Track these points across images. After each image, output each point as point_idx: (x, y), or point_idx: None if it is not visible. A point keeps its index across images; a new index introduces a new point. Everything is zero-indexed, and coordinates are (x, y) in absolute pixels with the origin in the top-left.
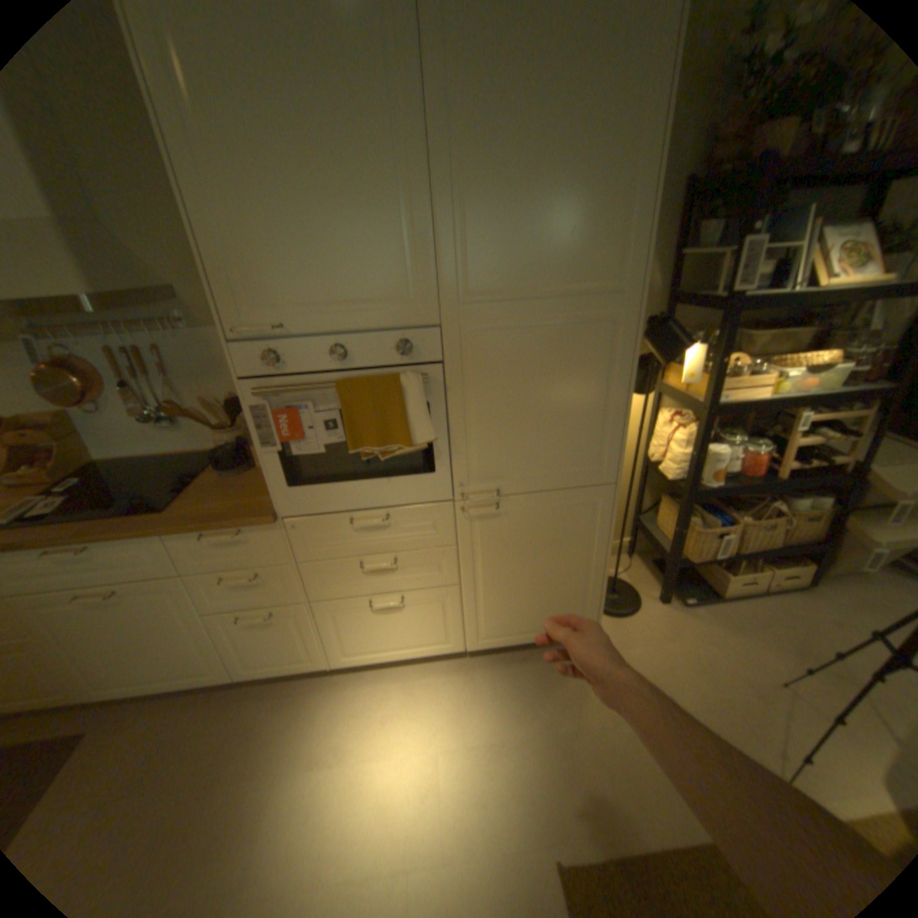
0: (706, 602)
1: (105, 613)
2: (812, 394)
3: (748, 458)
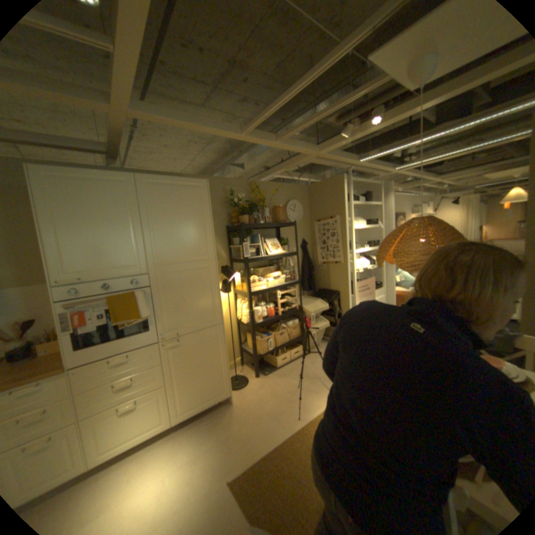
0: (271, 372)
1: None
2: (277, 286)
3: (268, 310)
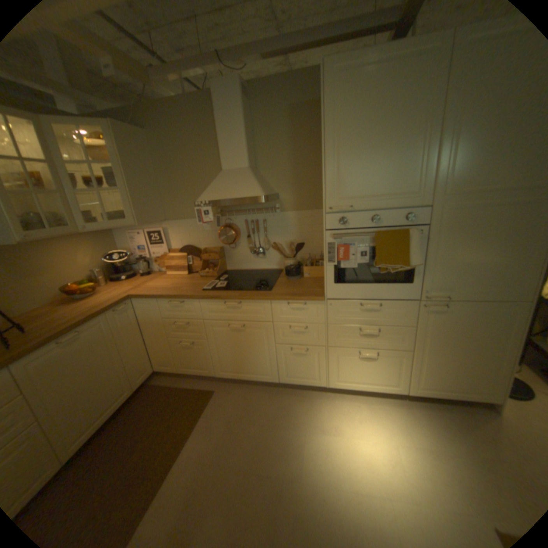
0: None
1: (238, 334)
2: None
3: None
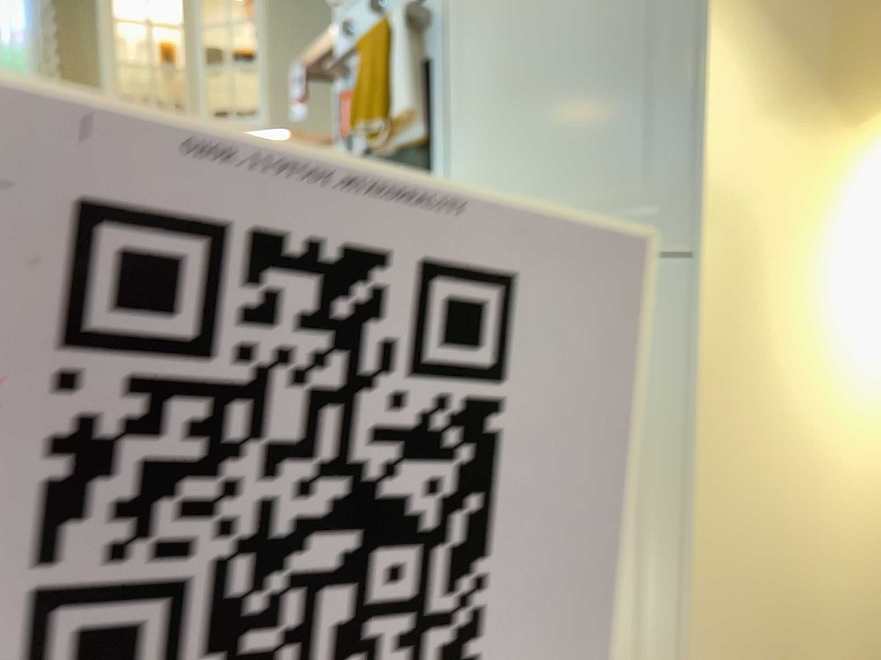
0: None
1: None
2: None
3: None
